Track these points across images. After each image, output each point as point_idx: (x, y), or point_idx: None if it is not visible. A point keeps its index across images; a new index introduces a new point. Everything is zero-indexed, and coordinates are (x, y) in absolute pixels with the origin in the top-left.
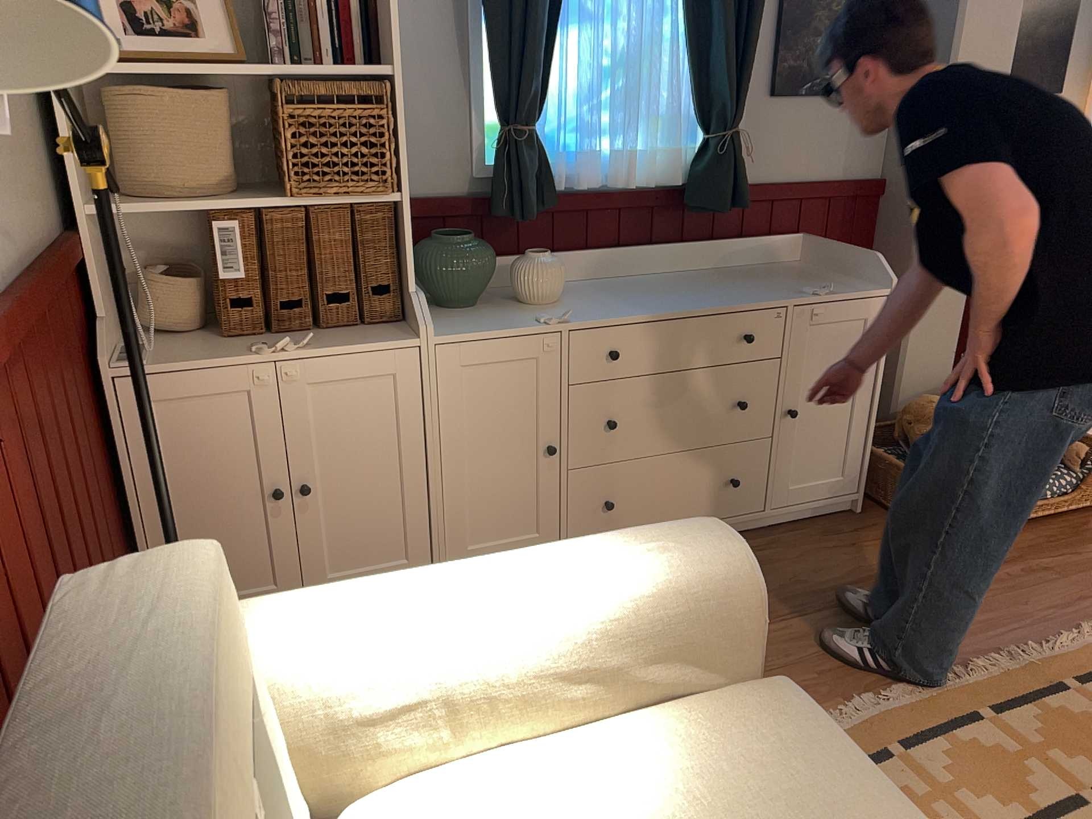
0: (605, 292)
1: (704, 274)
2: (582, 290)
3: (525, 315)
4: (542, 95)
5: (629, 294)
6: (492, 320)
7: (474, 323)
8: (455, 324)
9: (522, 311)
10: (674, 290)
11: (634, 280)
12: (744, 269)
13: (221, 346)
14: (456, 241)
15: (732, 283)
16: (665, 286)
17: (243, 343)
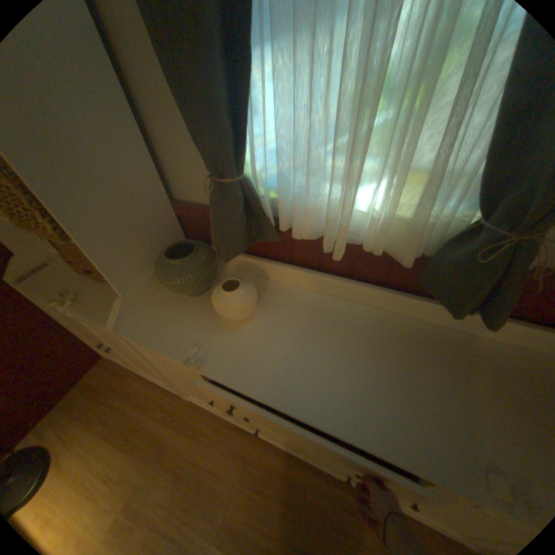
0: (296, 325)
1: (425, 333)
2: (287, 310)
3: (200, 332)
4: (241, 141)
5: (306, 341)
6: (175, 328)
7: (164, 324)
8: (153, 321)
9: (207, 324)
10: (353, 356)
11: (346, 313)
12: (481, 347)
13: (66, 278)
14: (169, 262)
15: (427, 378)
16: (356, 342)
17: (74, 280)
